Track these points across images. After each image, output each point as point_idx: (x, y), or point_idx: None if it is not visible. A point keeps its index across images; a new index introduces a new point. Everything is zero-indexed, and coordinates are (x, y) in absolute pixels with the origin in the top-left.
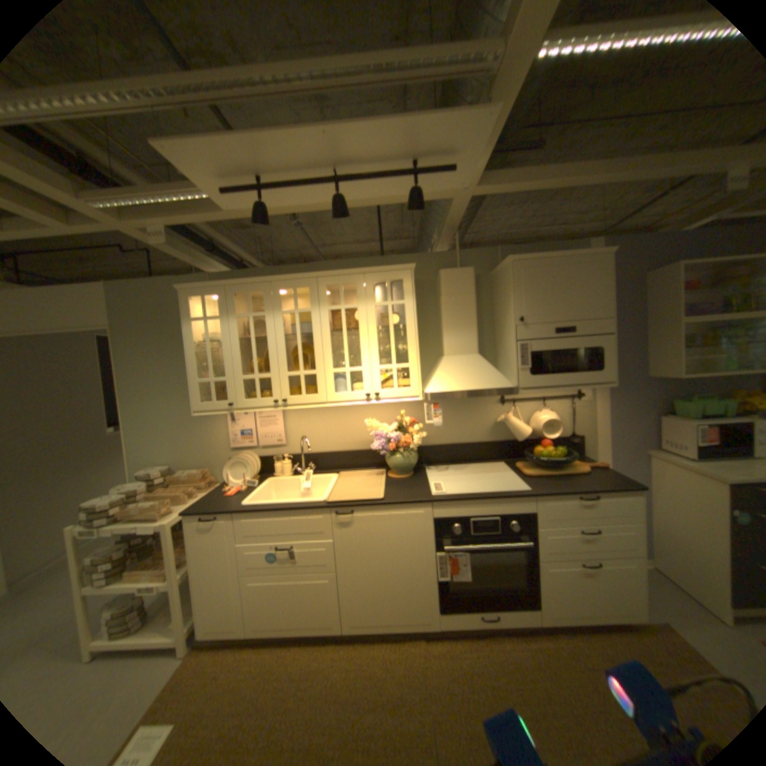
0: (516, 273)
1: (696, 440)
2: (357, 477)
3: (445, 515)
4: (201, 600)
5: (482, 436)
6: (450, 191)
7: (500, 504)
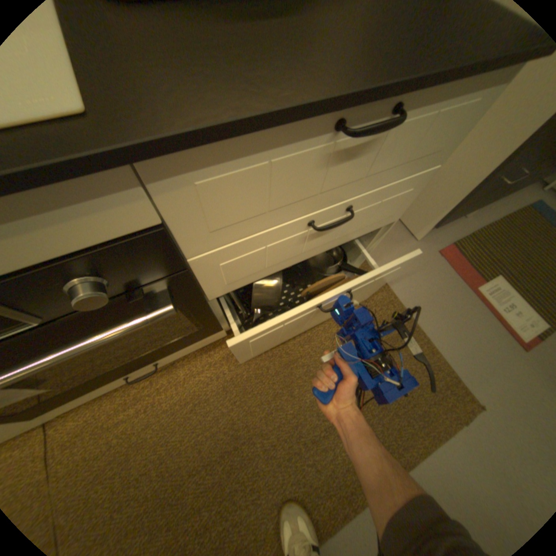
0: None
1: None
2: None
3: None
4: None
5: None
6: None
7: None
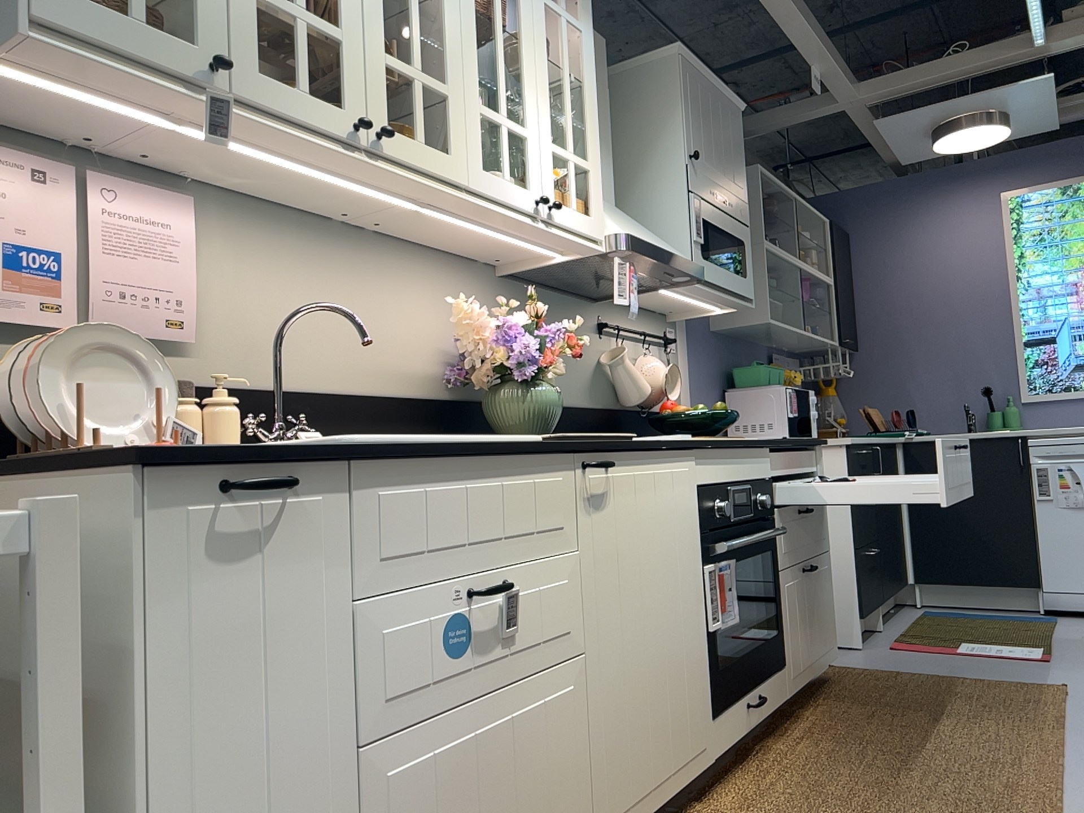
0: (685, 77)
1: (782, 410)
2: None
3: (708, 475)
4: None
5: (583, 392)
6: None
7: (748, 454)
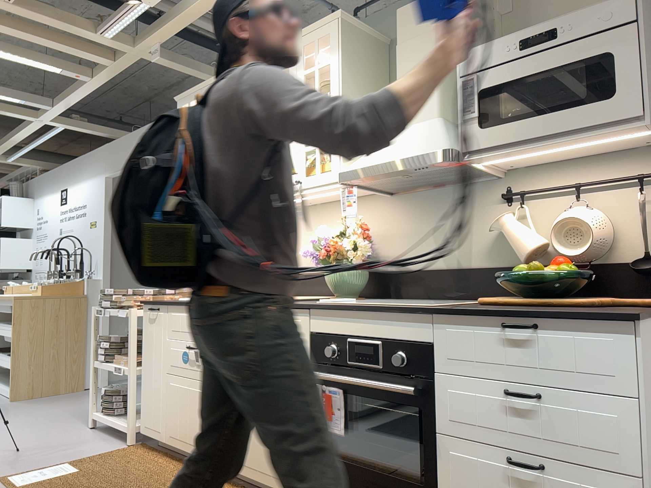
0: None
1: None
2: None
3: (321, 327)
4: (145, 389)
5: (475, 256)
6: None
7: (383, 318)
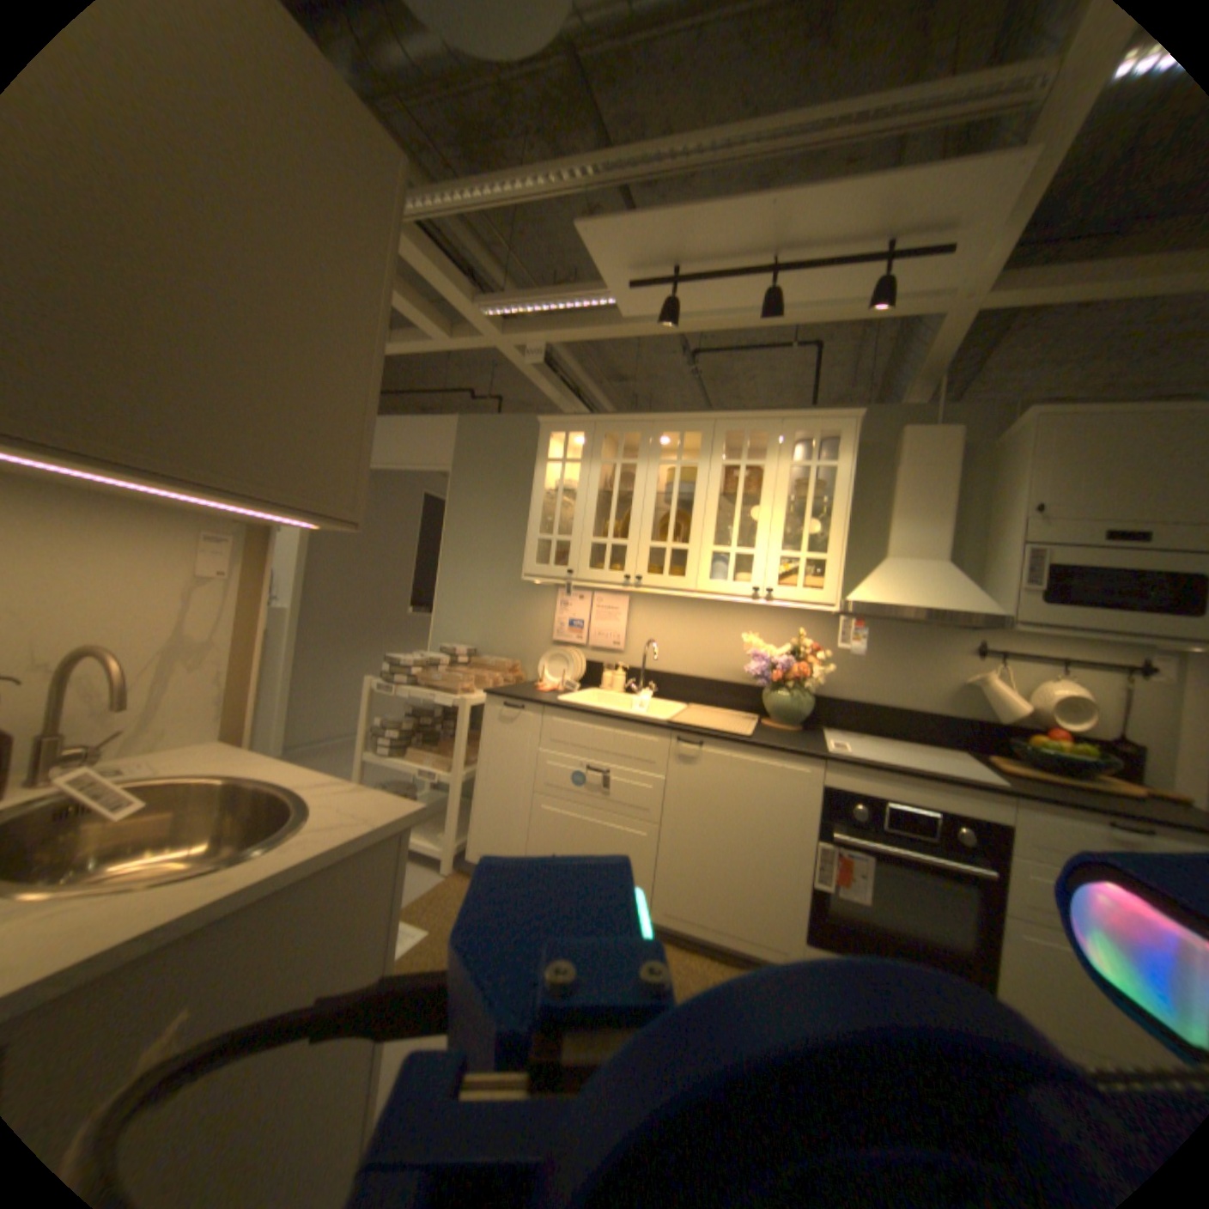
0: (1042, 432)
1: None
2: (713, 713)
3: (844, 783)
4: (482, 805)
5: (933, 701)
6: (942, 296)
7: (945, 790)
